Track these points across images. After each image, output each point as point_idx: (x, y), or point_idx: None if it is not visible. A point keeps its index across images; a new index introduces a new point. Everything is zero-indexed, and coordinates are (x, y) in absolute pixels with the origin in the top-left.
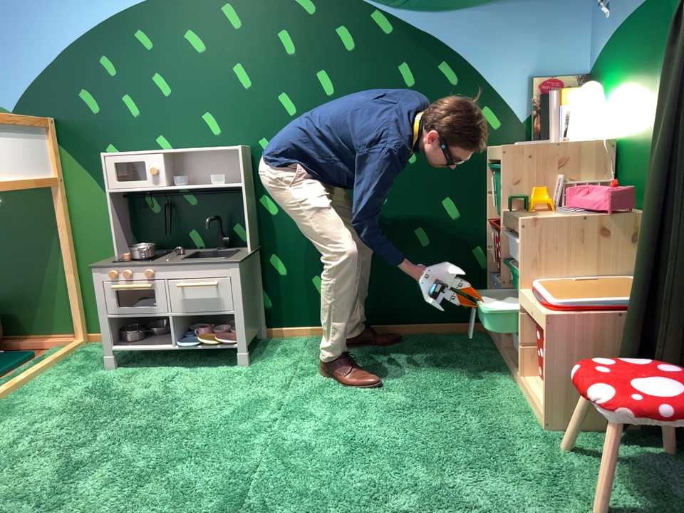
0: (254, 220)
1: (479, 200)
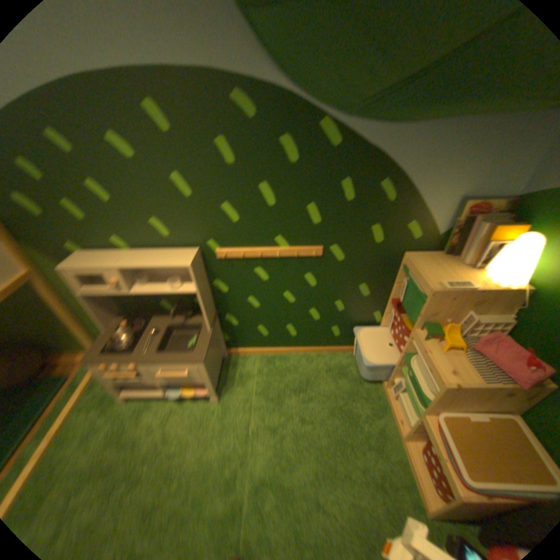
0: (212, 295)
1: (388, 287)
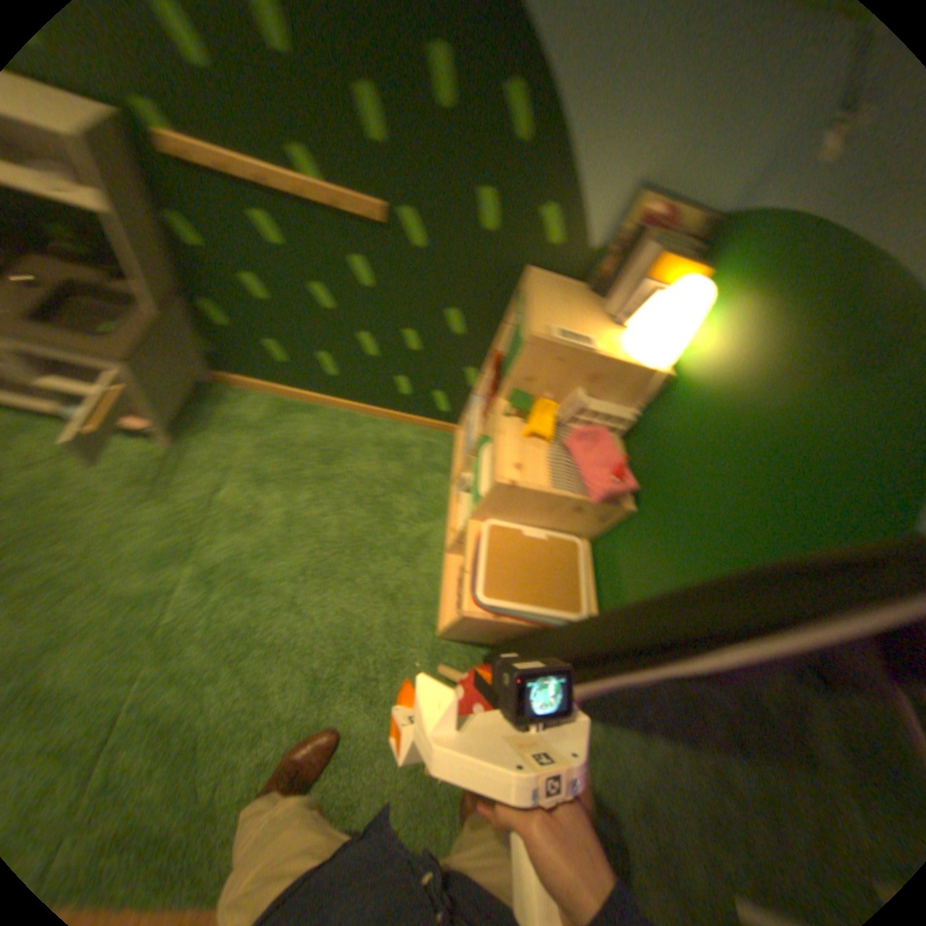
0: (156, 247)
1: (491, 327)
